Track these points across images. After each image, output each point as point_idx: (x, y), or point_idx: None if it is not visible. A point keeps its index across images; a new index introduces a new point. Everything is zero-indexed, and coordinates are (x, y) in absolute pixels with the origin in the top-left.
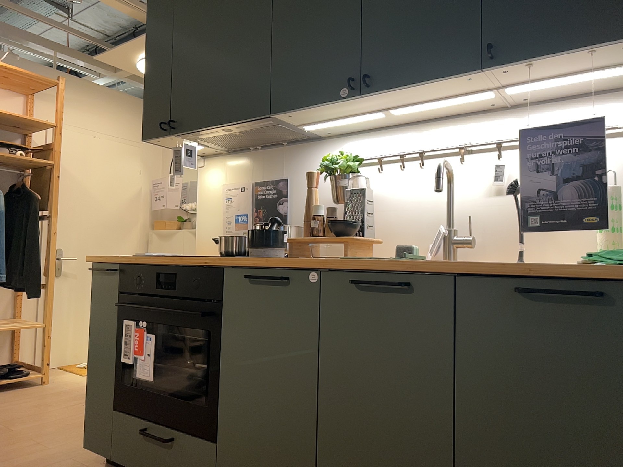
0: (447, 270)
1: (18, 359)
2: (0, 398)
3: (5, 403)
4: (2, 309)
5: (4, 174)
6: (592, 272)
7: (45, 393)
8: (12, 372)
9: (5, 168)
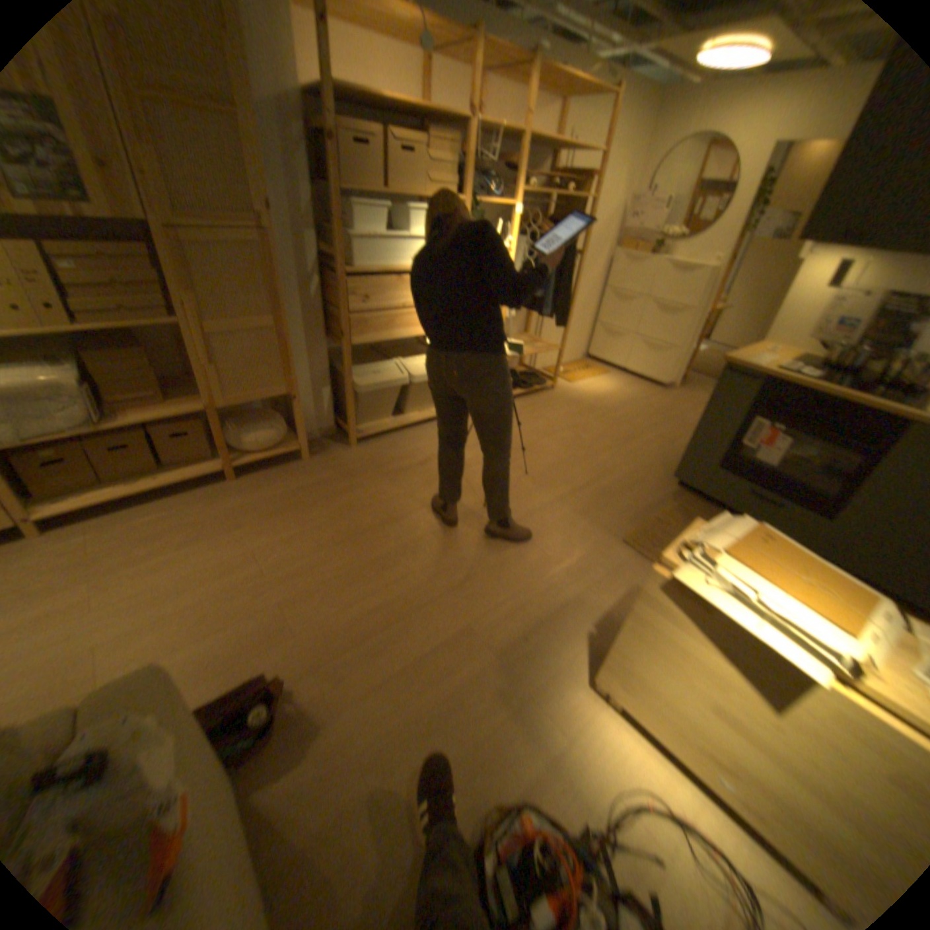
0: None
1: (523, 363)
2: (538, 401)
3: (548, 408)
4: (518, 326)
5: (533, 201)
6: None
7: (563, 400)
8: (535, 379)
9: (534, 194)
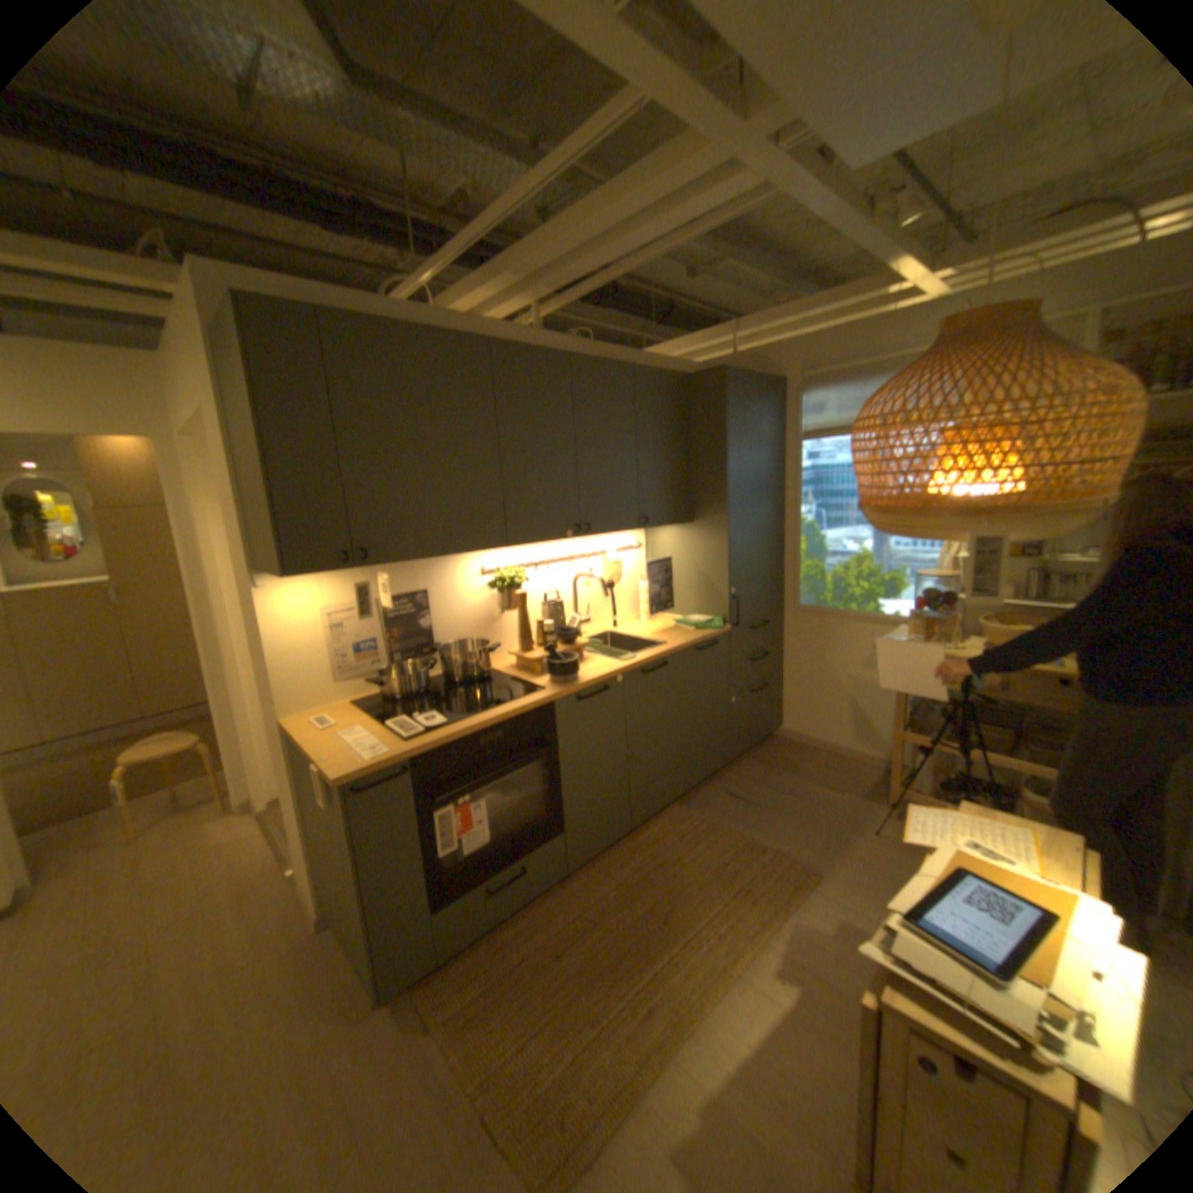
0: (677, 650)
1: None
2: None
3: None
4: None
5: None
6: (713, 635)
7: None
8: None
9: None
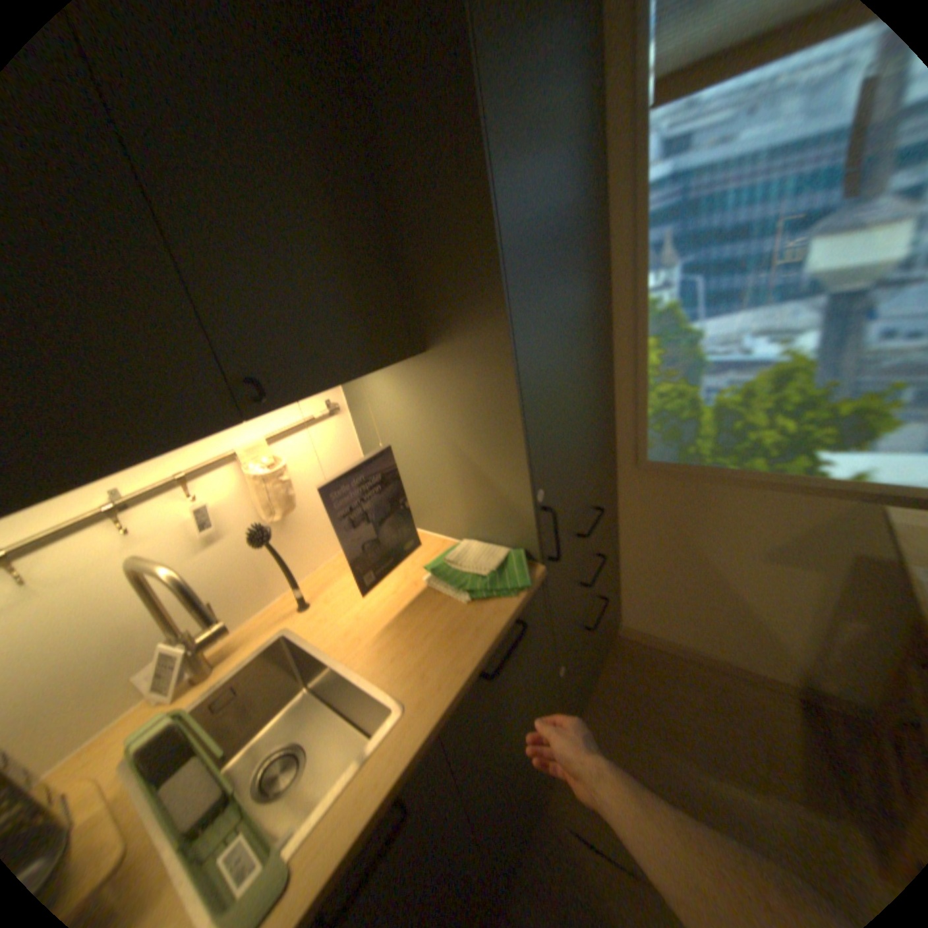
0: (432, 735)
1: None
2: None
3: None
4: None
5: None
6: (516, 615)
7: None
8: None
9: None
